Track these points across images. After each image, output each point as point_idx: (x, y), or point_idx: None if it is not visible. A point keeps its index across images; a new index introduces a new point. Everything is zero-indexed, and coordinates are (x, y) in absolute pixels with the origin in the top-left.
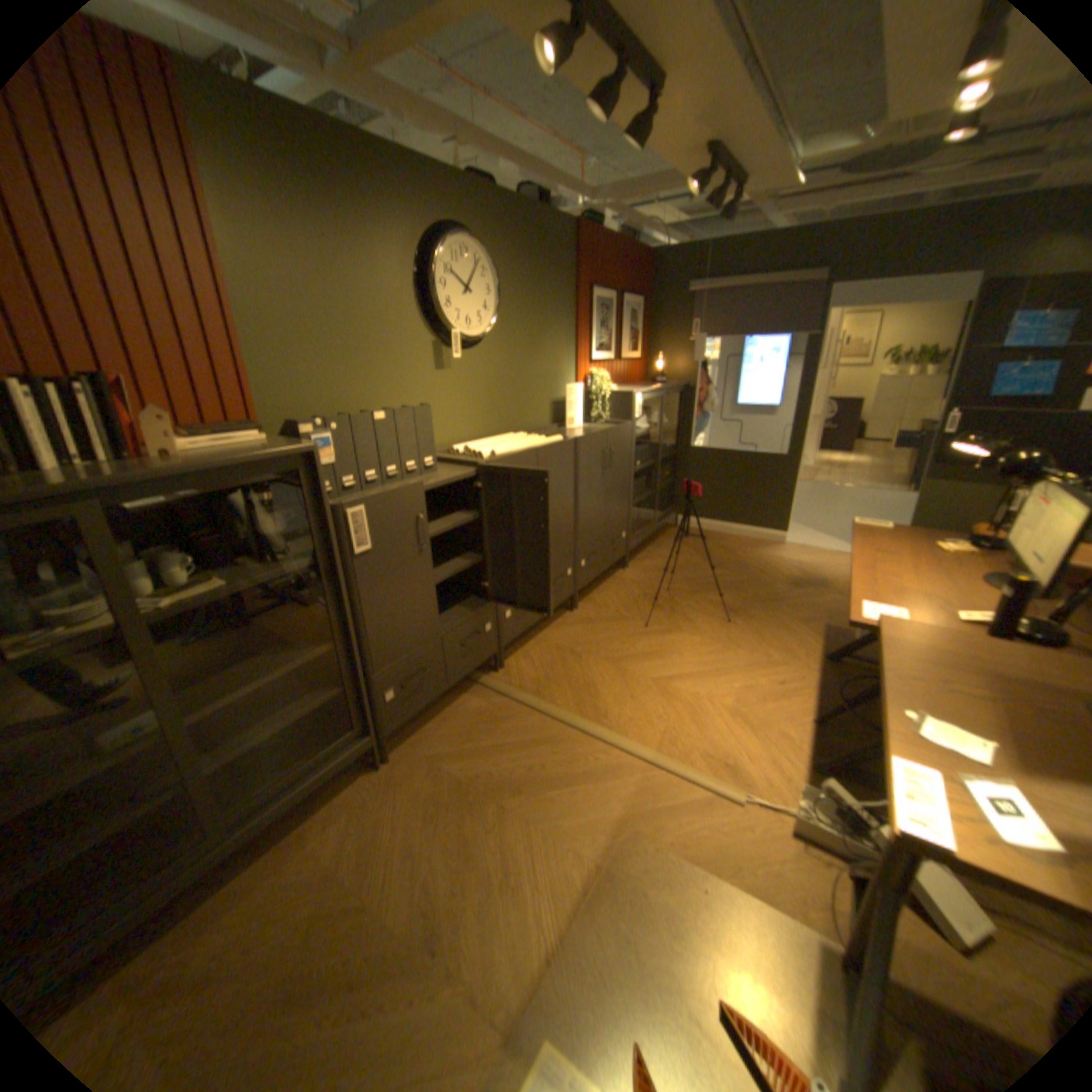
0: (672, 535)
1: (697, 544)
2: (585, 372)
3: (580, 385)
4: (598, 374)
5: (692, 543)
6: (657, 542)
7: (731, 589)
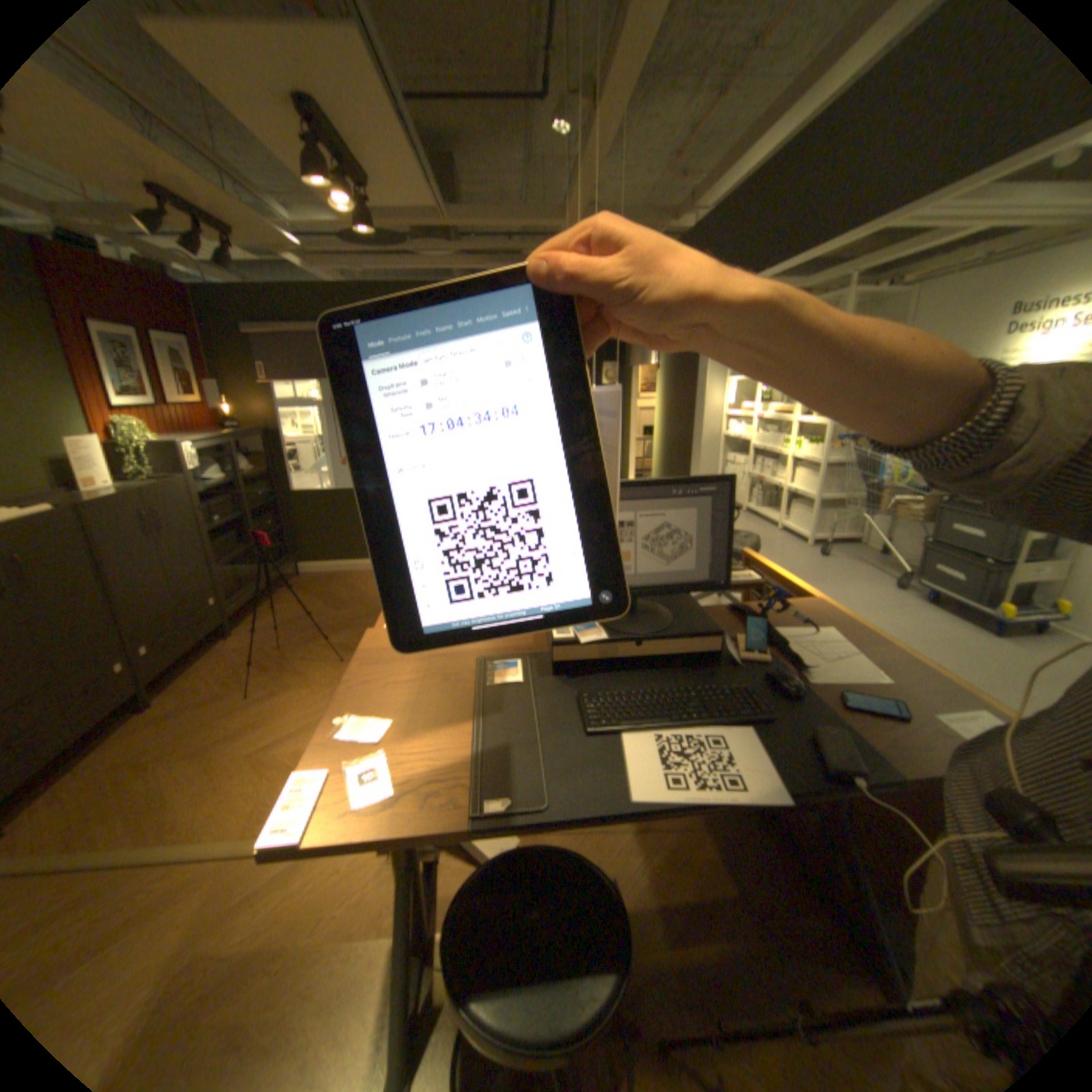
0: (294, 585)
1: (321, 589)
2: (108, 421)
3: (93, 436)
4: (126, 422)
5: (316, 589)
6: (275, 597)
7: (350, 626)
